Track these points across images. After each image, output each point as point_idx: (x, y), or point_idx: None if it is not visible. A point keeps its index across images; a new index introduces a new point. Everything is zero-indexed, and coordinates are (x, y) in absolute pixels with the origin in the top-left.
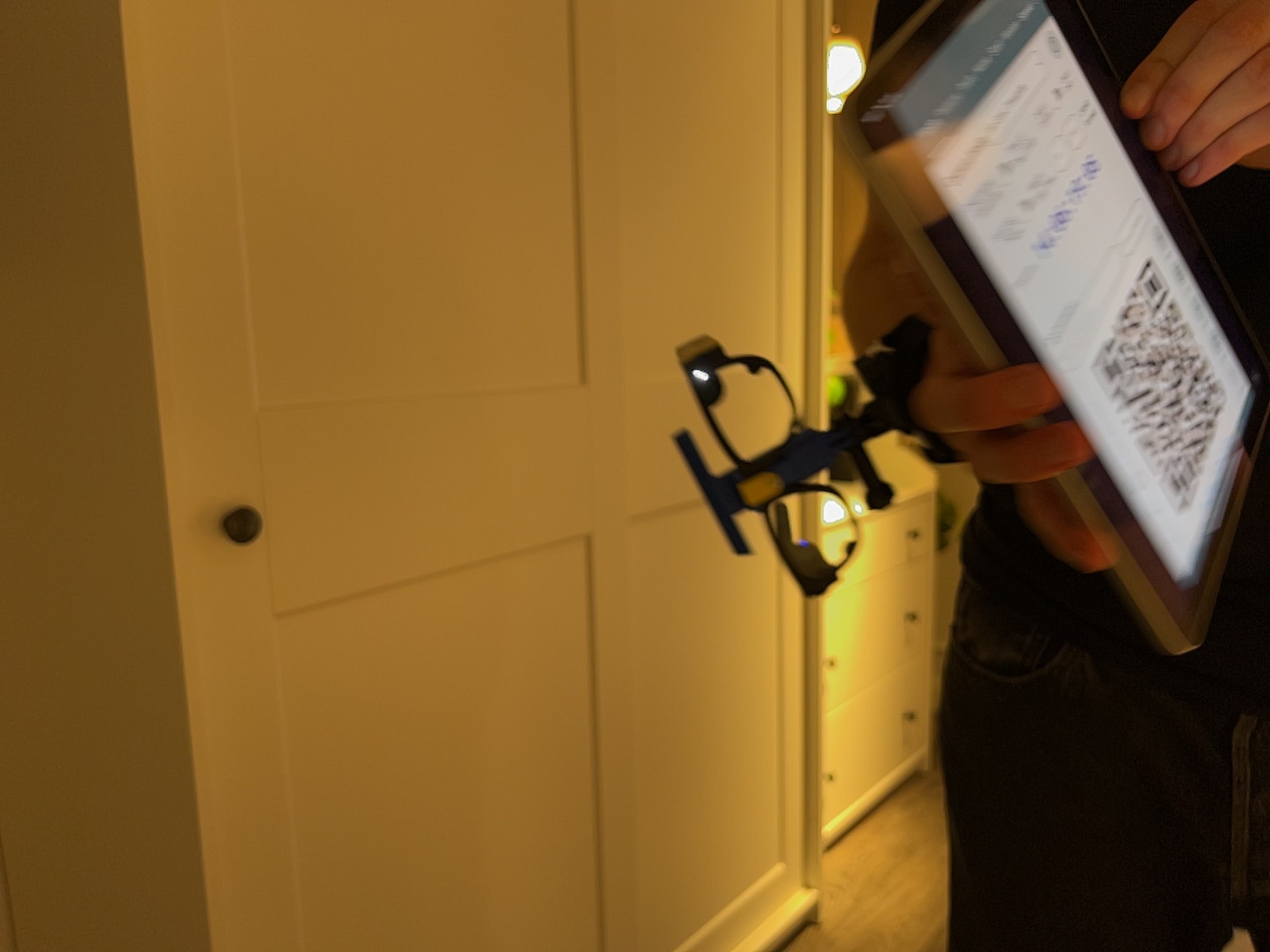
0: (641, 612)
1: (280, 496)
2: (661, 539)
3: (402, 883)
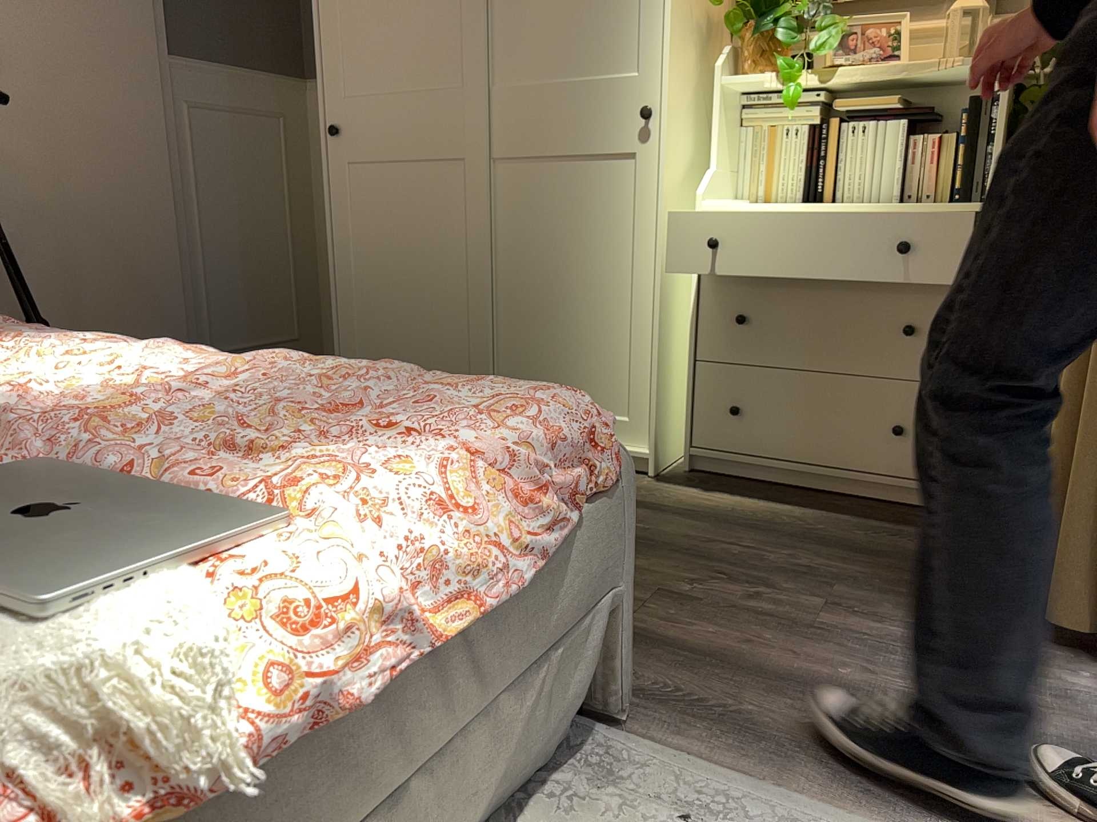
0: (509, 210)
1: (348, 127)
2: (524, 174)
3: (385, 273)
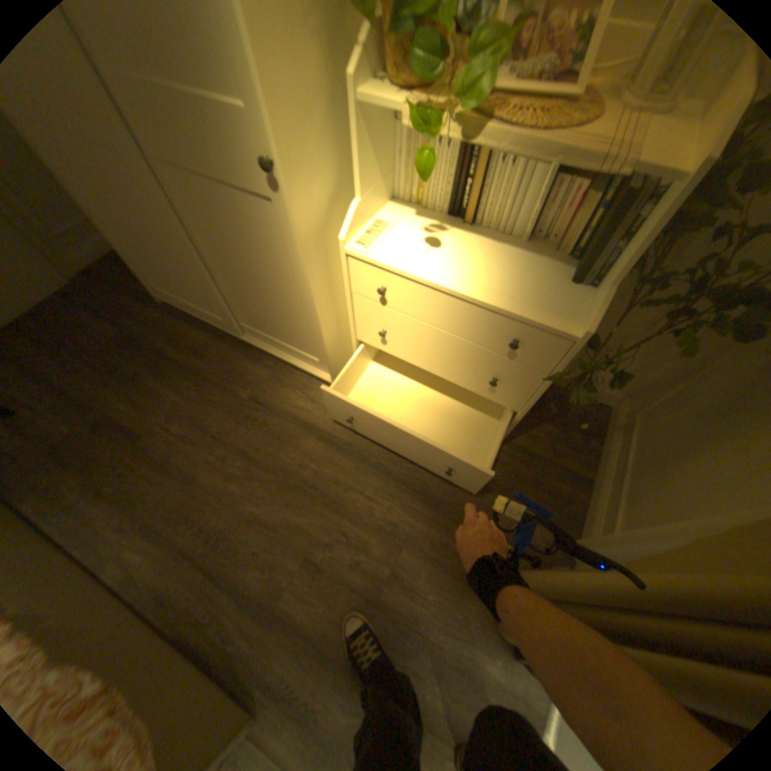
0: (189, 209)
1: None
2: (185, 182)
3: (125, 227)
